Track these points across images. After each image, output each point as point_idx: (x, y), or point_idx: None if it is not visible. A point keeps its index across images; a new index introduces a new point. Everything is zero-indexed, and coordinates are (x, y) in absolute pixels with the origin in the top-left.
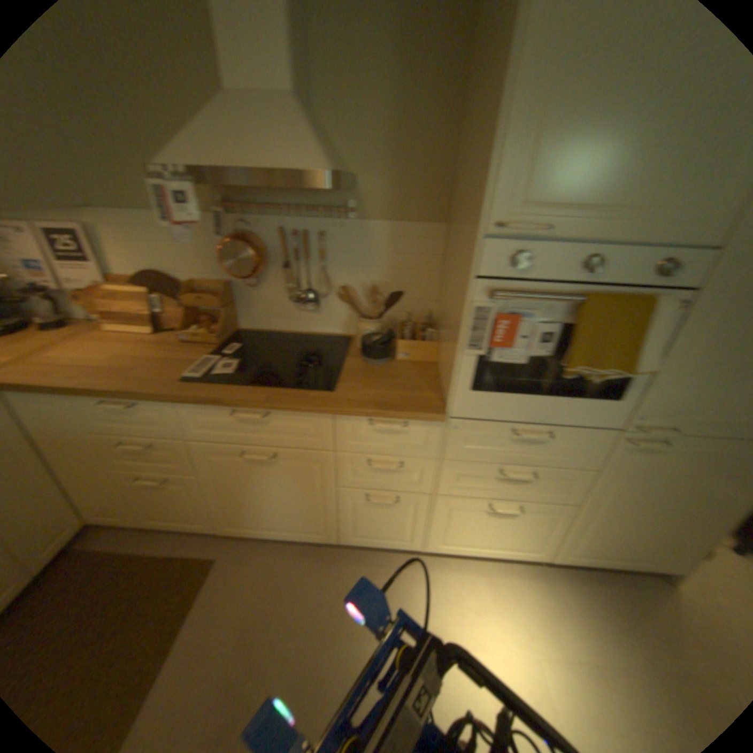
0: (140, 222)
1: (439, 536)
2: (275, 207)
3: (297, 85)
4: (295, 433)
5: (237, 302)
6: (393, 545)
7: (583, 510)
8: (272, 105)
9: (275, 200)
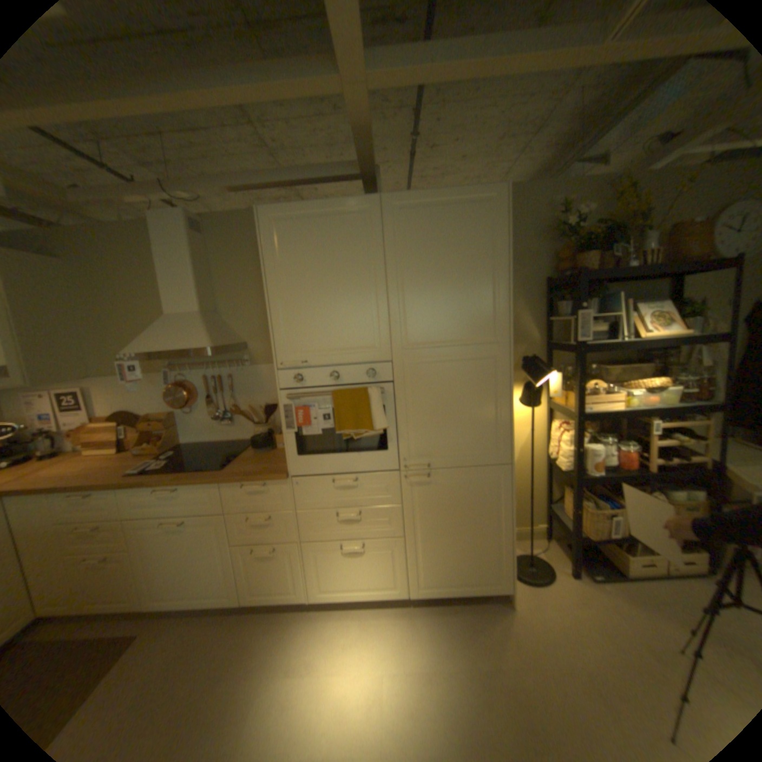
0: (117, 383)
1: (313, 585)
2: (198, 366)
3: (202, 309)
4: (194, 504)
5: (177, 426)
6: (281, 601)
7: (406, 541)
8: (186, 320)
9: (199, 362)
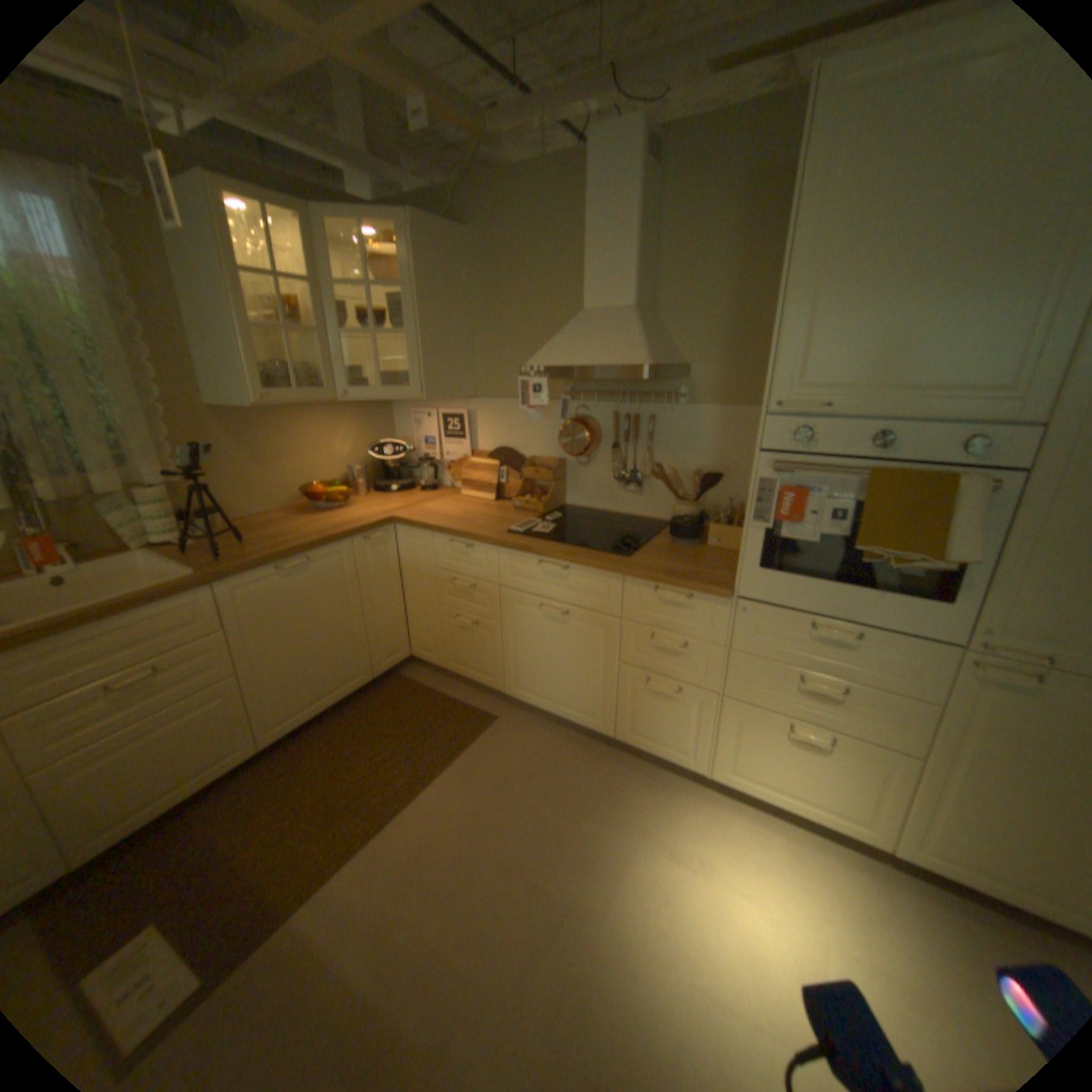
0: (504, 408)
1: (726, 758)
2: (610, 395)
3: (638, 300)
4: (585, 592)
5: (565, 479)
6: (671, 756)
7: (927, 767)
8: (613, 318)
9: (611, 389)
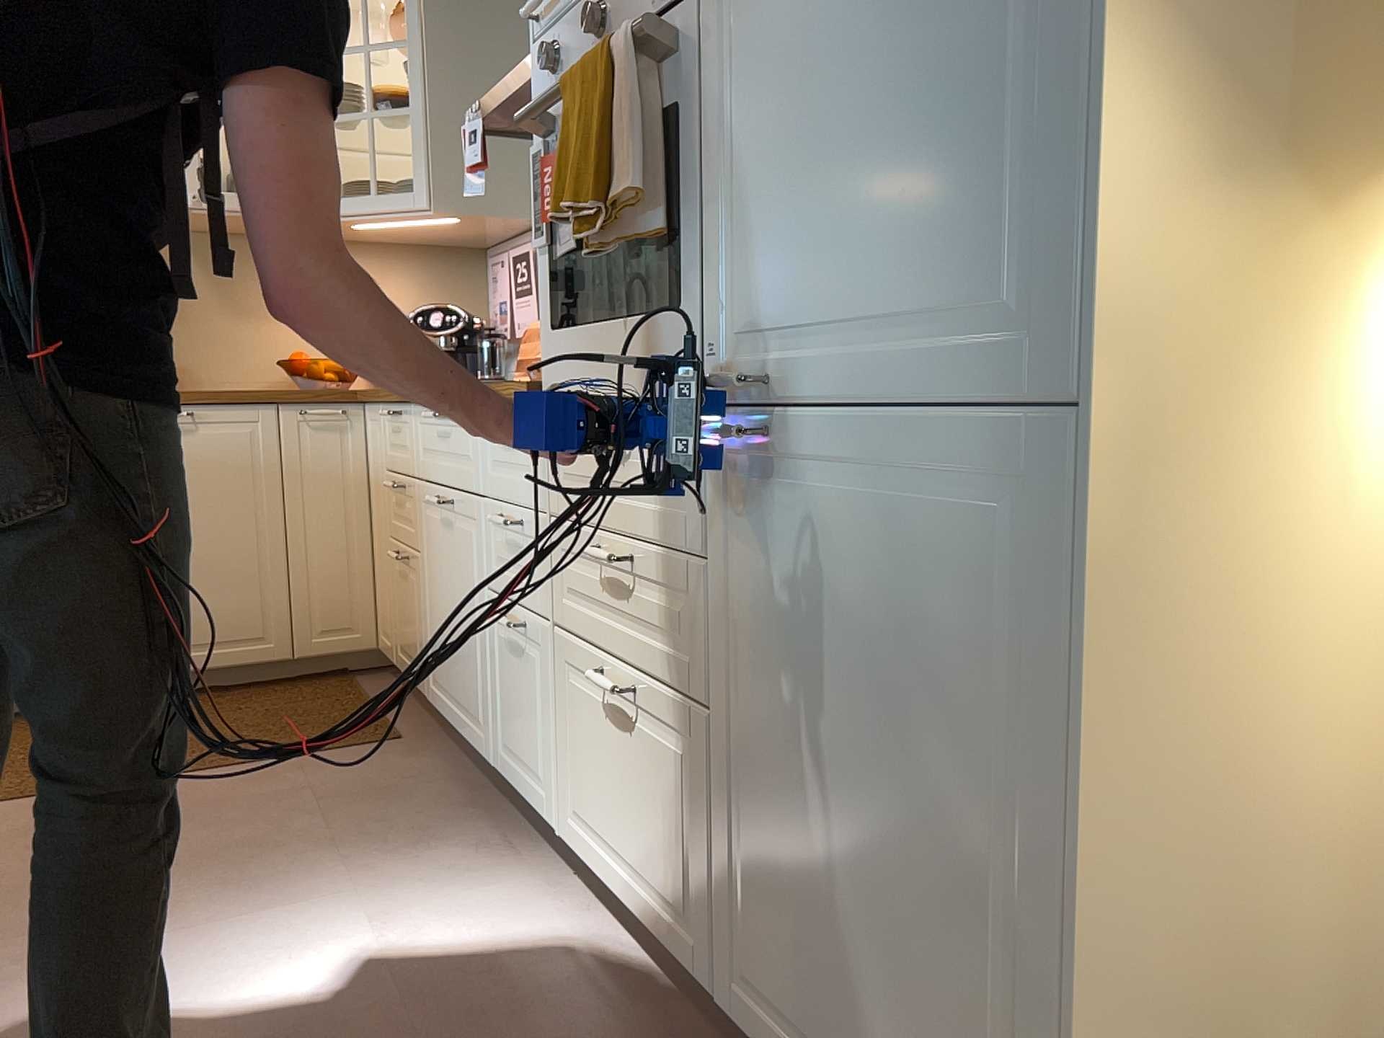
0: None
1: (569, 785)
2: None
3: None
4: (461, 457)
5: None
6: (532, 798)
7: (722, 740)
8: None
9: None
